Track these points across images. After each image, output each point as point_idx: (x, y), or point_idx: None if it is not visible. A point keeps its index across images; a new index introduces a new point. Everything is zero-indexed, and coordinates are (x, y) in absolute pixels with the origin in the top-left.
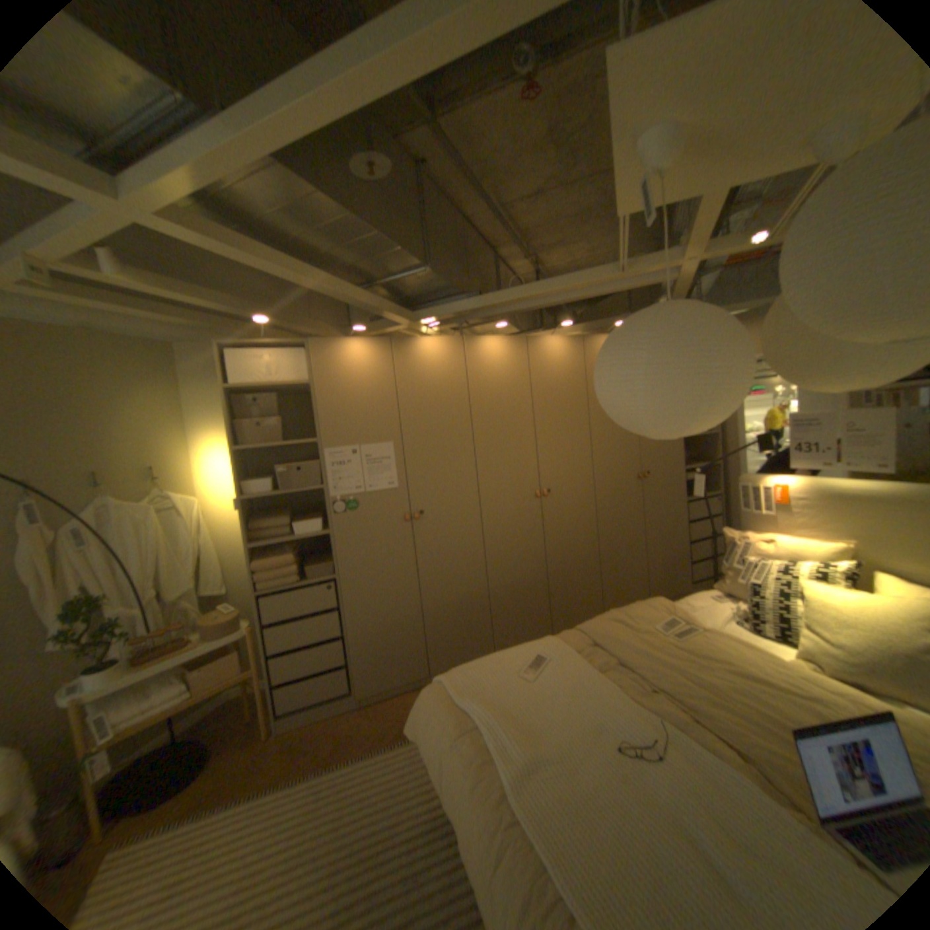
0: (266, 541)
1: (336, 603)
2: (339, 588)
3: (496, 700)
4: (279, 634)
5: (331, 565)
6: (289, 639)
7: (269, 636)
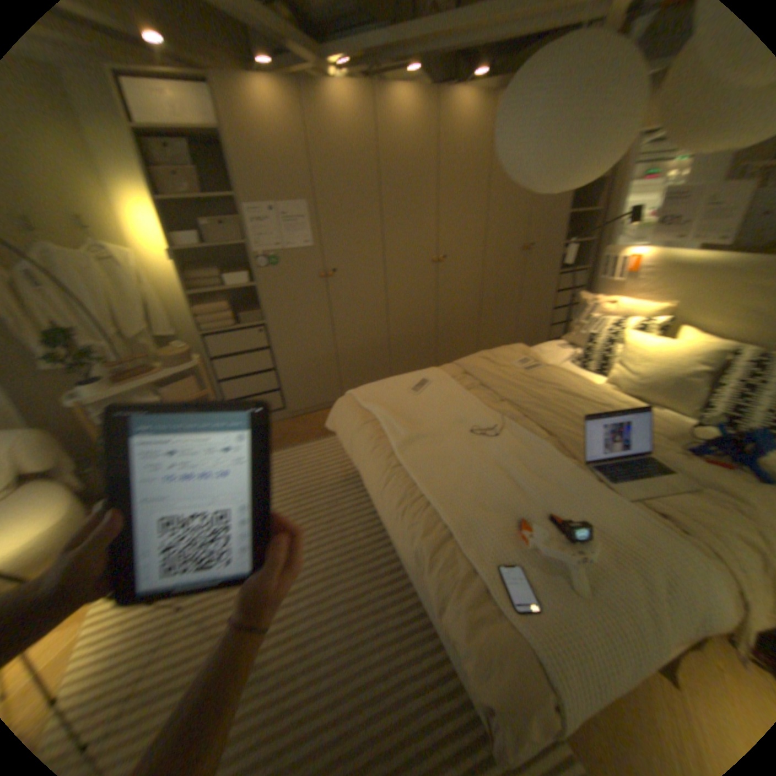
0: (205, 289)
1: (269, 343)
2: (271, 330)
3: (391, 403)
4: (227, 363)
5: (262, 312)
6: (235, 368)
7: (220, 365)
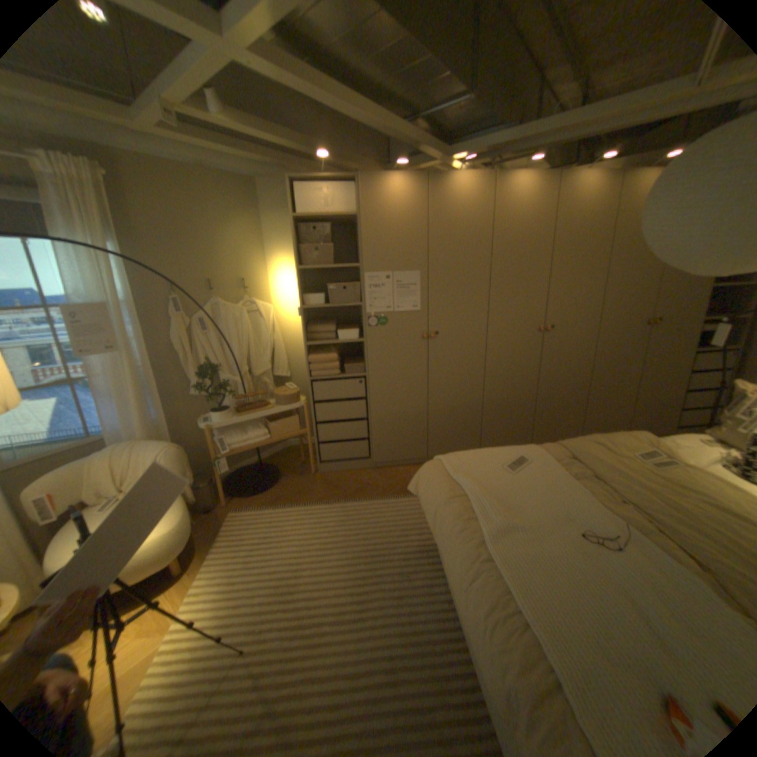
0: (319, 341)
1: (364, 394)
2: (368, 383)
3: (483, 480)
4: (324, 408)
5: (363, 365)
6: (331, 413)
7: (318, 408)
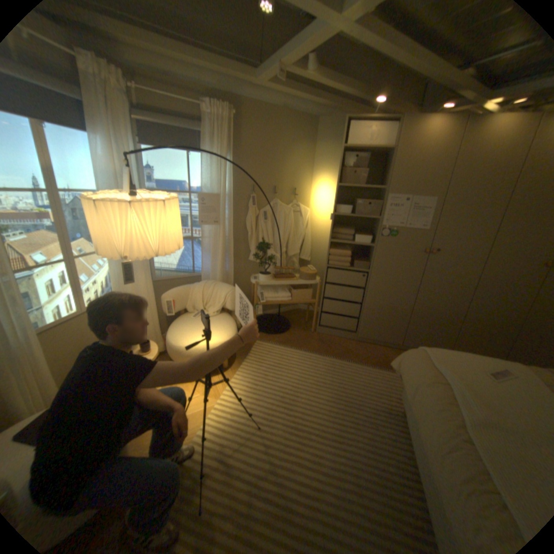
0: (339, 240)
1: (364, 285)
2: (369, 278)
3: (467, 378)
4: (332, 288)
5: (369, 264)
6: (336, 293)
7: (328, 288)
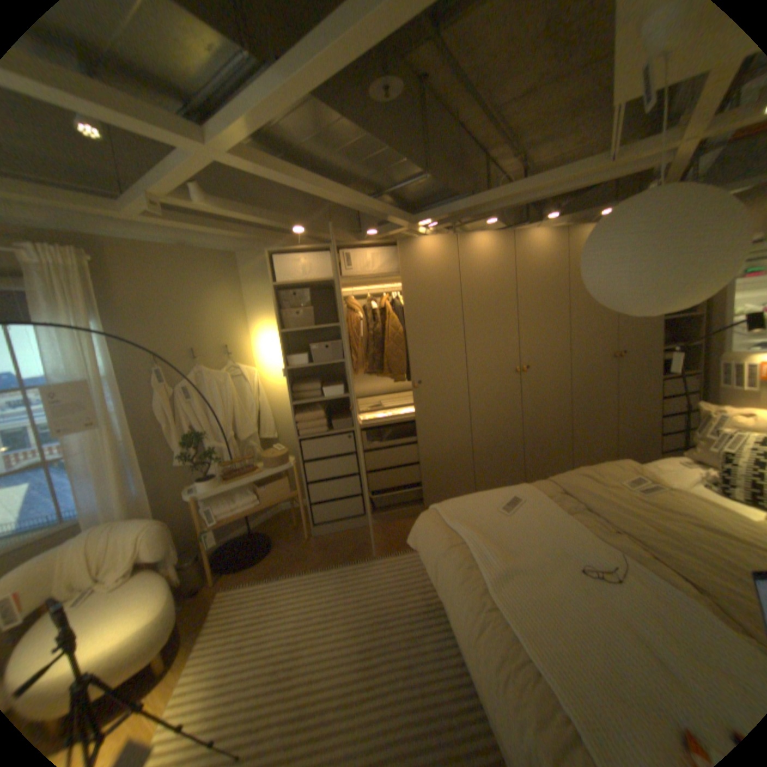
0: (305, 400)
1: (354, 448)
2: (357, 437)
3: (480, 525)
4: (315, 467)
5: (351, 420)
6: (322, 472)
7: (309, 468)
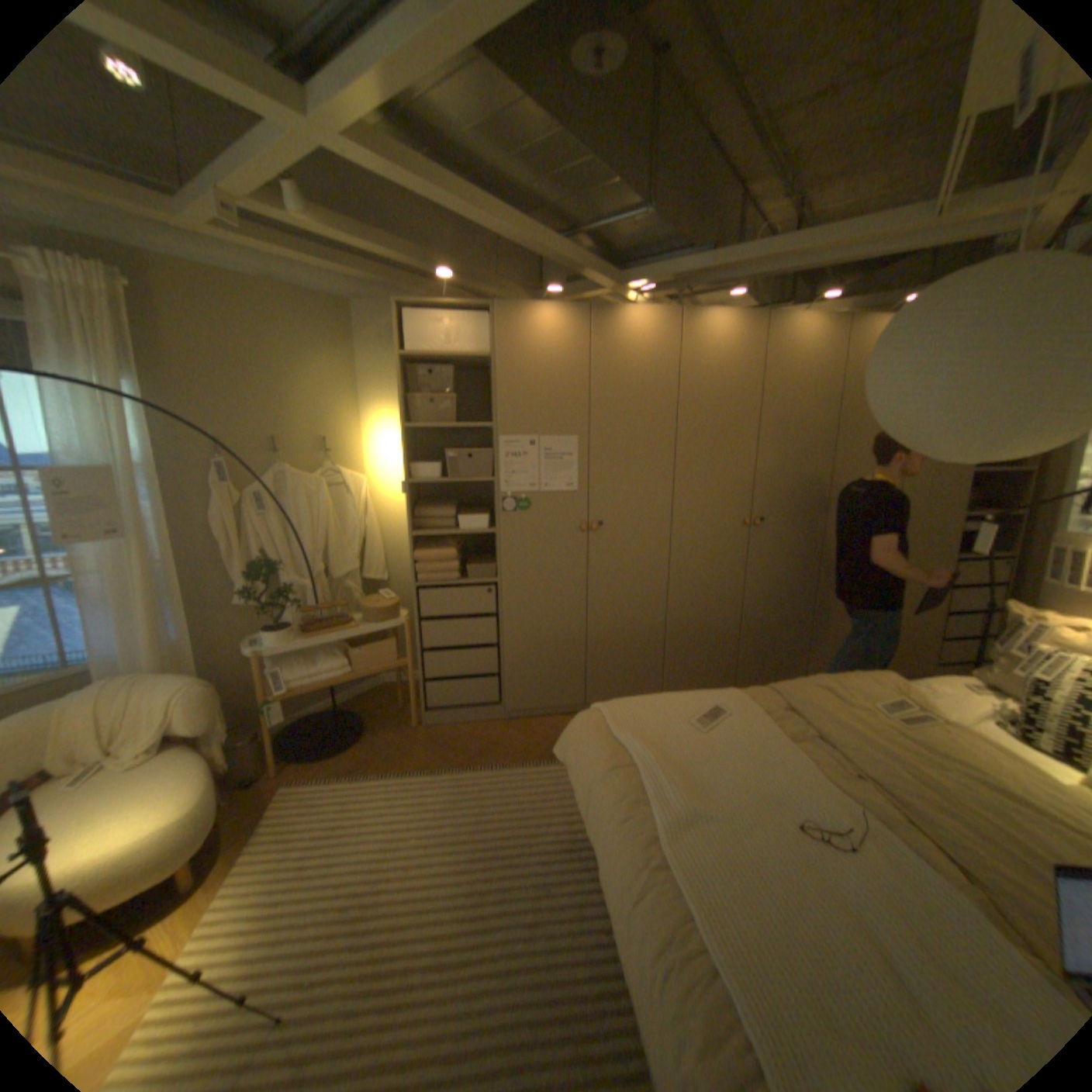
0: (431, 531)
1: (495, 608)
2: (501, 592)
3: (660, 742)
4: (436, 628)
5: (494, 567)
6: (445, 636)
7: (427, 629)
